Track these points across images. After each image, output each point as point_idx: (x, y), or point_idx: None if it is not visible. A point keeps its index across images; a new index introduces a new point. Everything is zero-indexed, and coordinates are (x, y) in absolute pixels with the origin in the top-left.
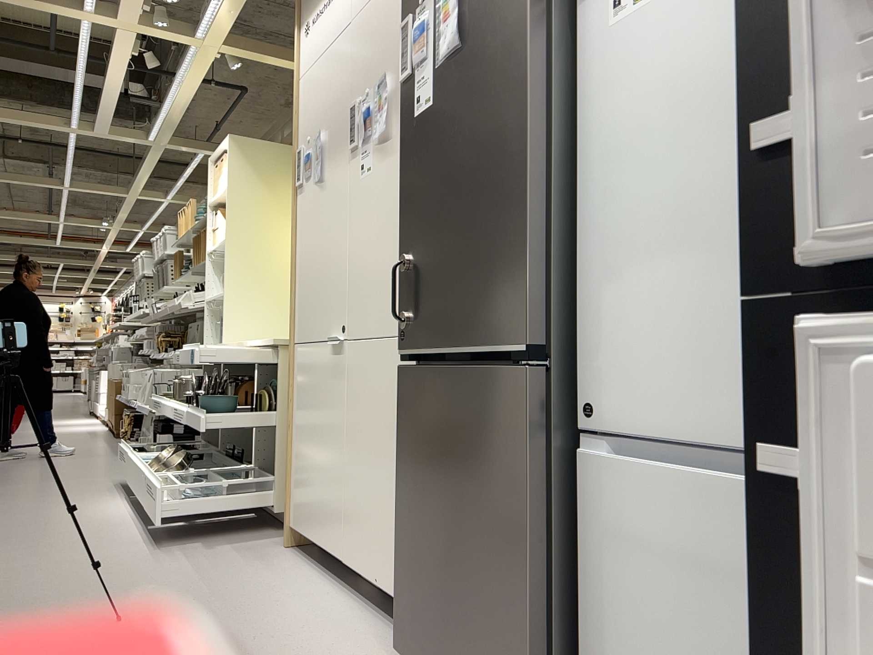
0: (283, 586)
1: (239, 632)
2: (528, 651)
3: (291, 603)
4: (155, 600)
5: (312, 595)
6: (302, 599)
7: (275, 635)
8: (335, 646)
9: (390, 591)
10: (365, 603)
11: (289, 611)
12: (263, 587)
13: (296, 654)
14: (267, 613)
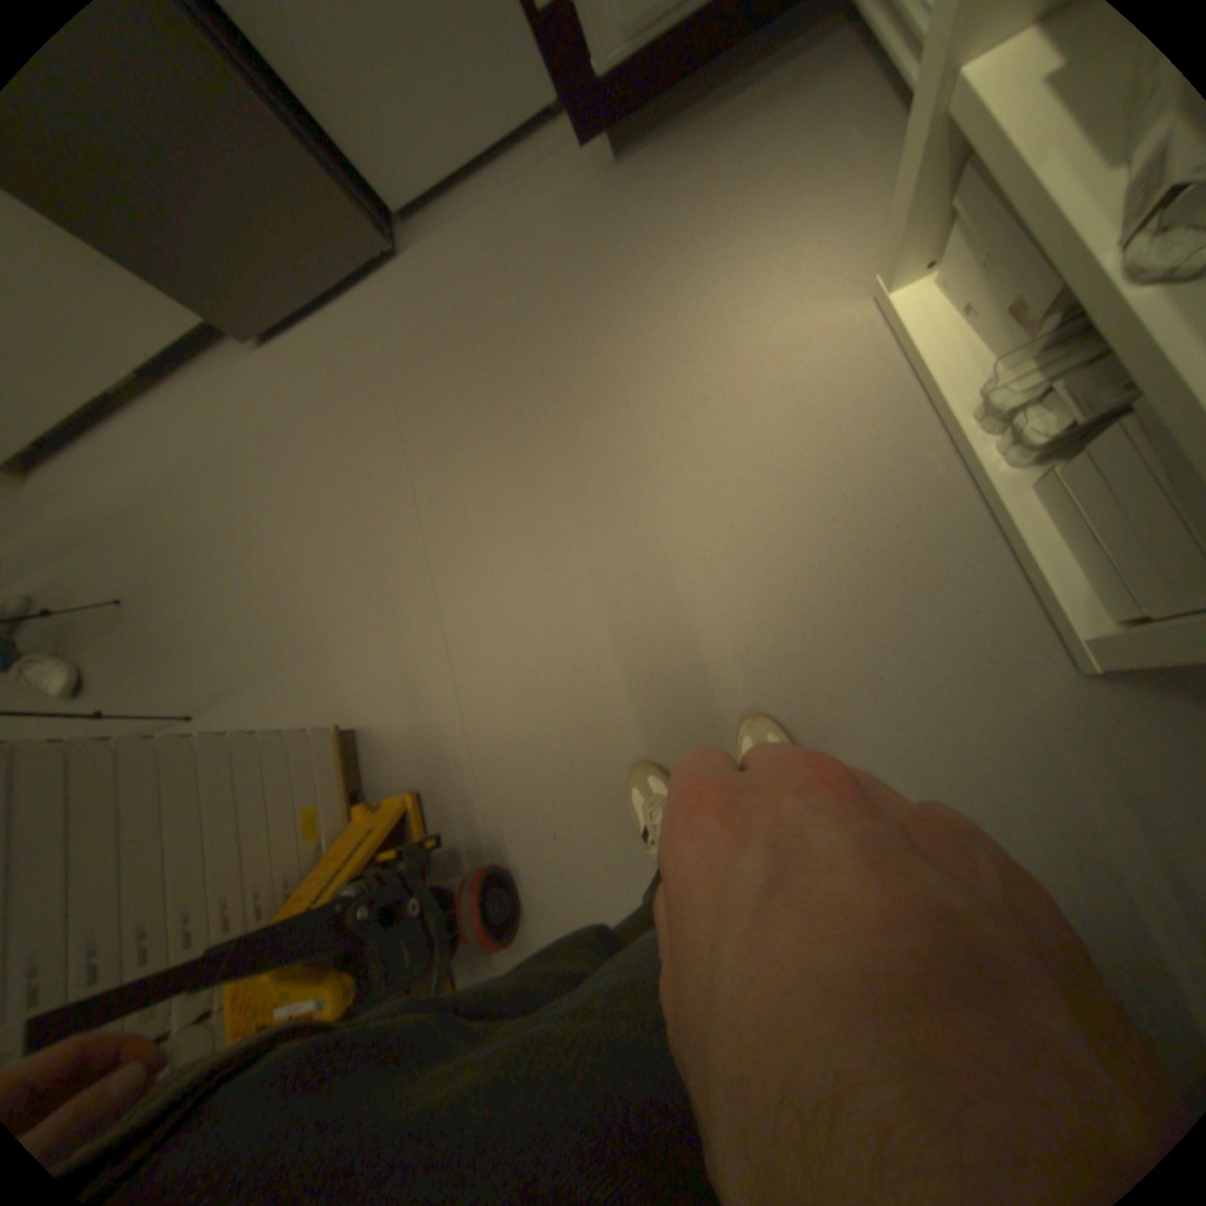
0: (105, 468)
1: (169, 487)
2: (316, 176)
3: (137, 453)
4: (92, 584)
5: (129, 437)
6: (133, 445)
7: (182, 456)
8: (213, 402)
9: (165, 339)
10: (157, 386)
11: (150, 451)
12: (101, 486)
13: (214, 431)
14: (146, 471)
